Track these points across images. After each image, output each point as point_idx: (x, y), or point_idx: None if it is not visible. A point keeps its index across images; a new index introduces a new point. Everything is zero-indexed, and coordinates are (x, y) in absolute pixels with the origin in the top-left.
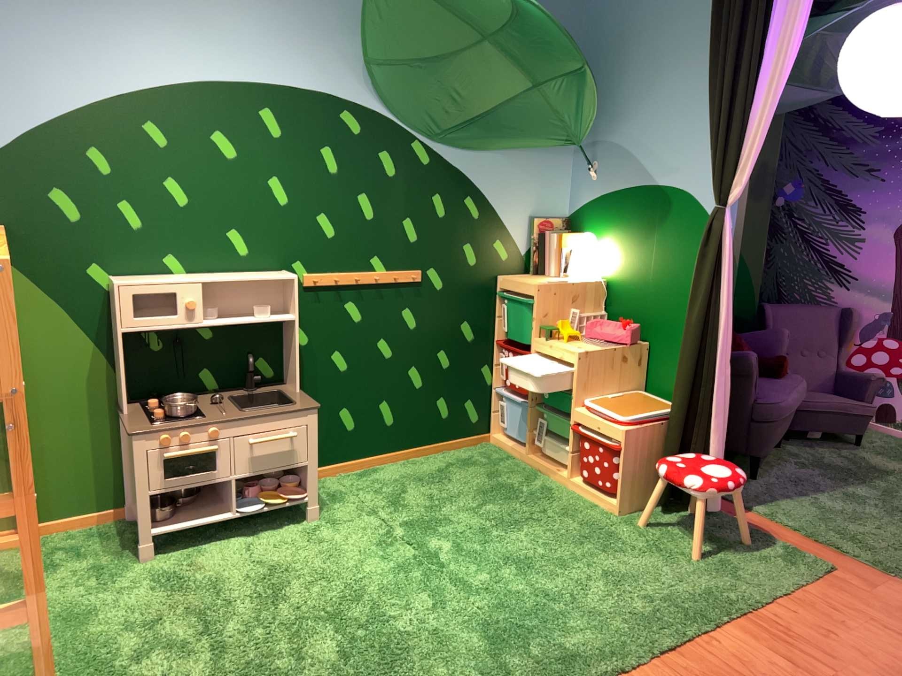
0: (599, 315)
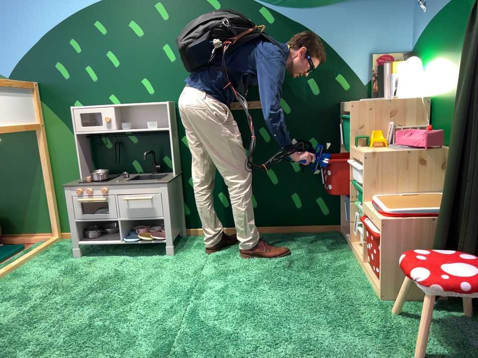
0: (423, 127)
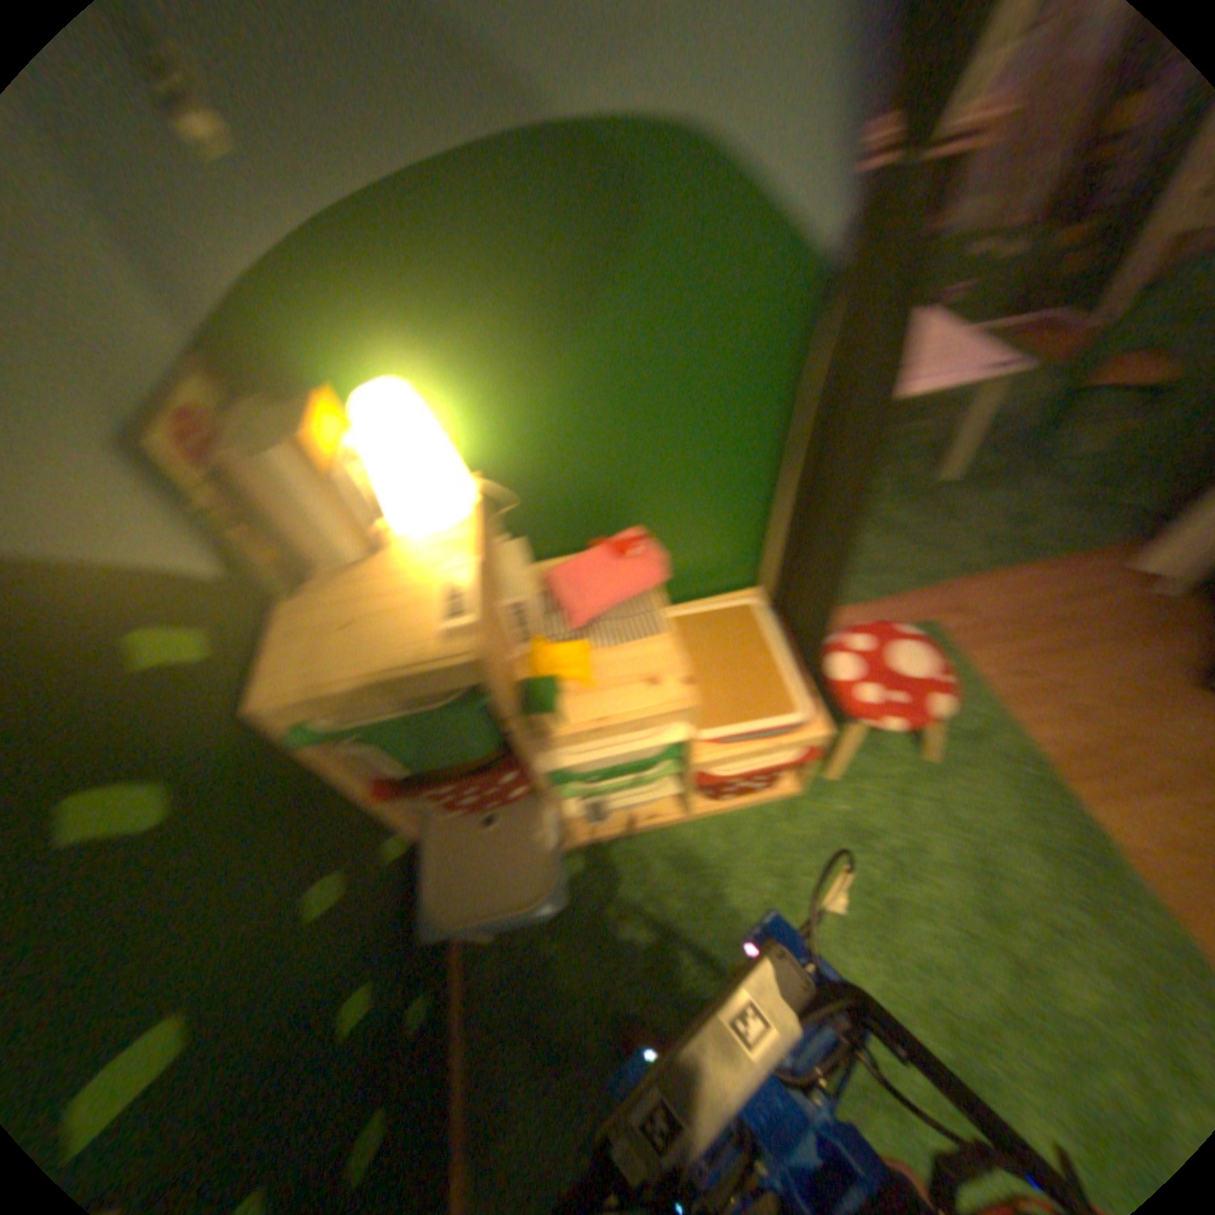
0: (525, 544)
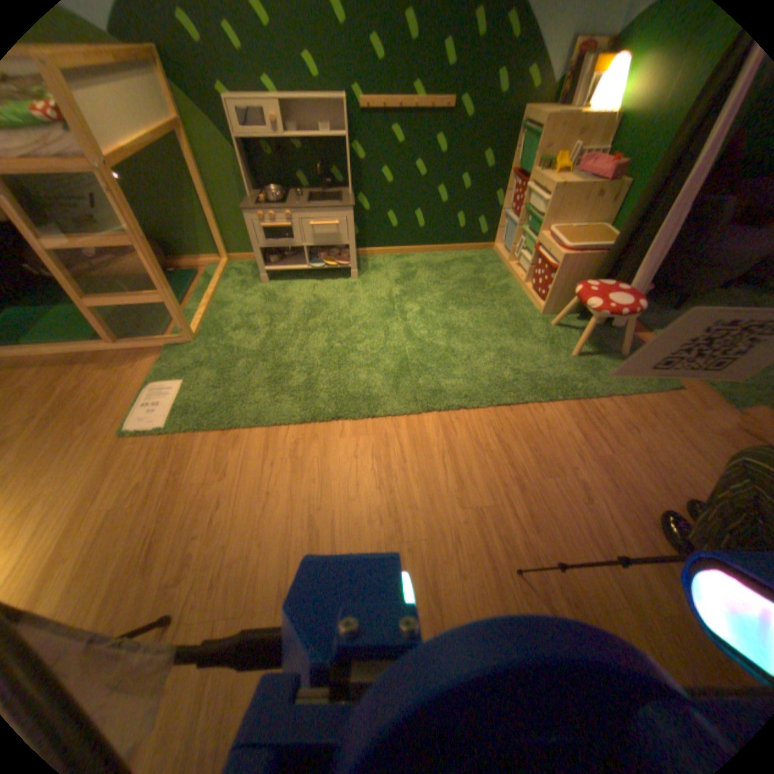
0: (603, 149)
